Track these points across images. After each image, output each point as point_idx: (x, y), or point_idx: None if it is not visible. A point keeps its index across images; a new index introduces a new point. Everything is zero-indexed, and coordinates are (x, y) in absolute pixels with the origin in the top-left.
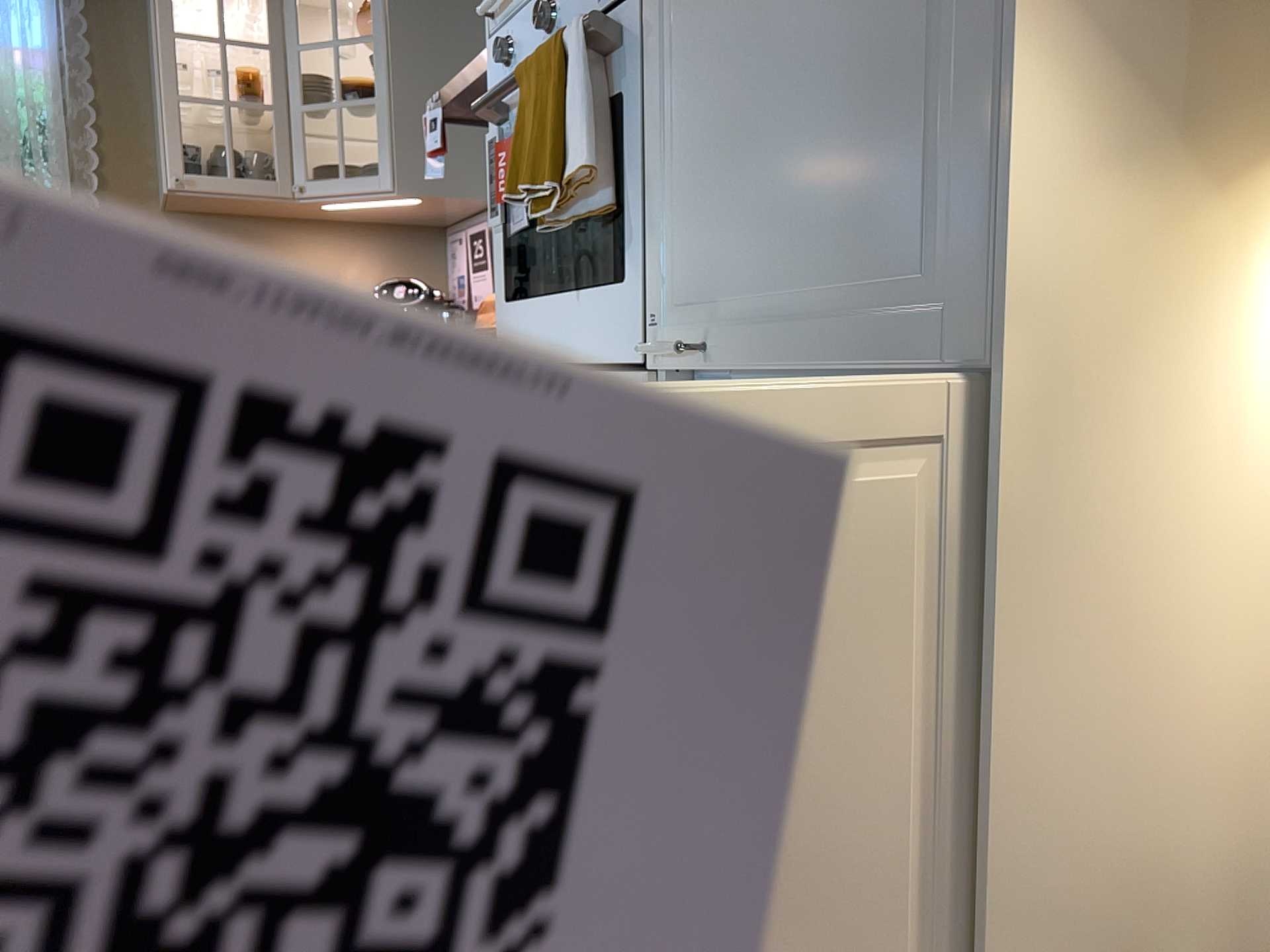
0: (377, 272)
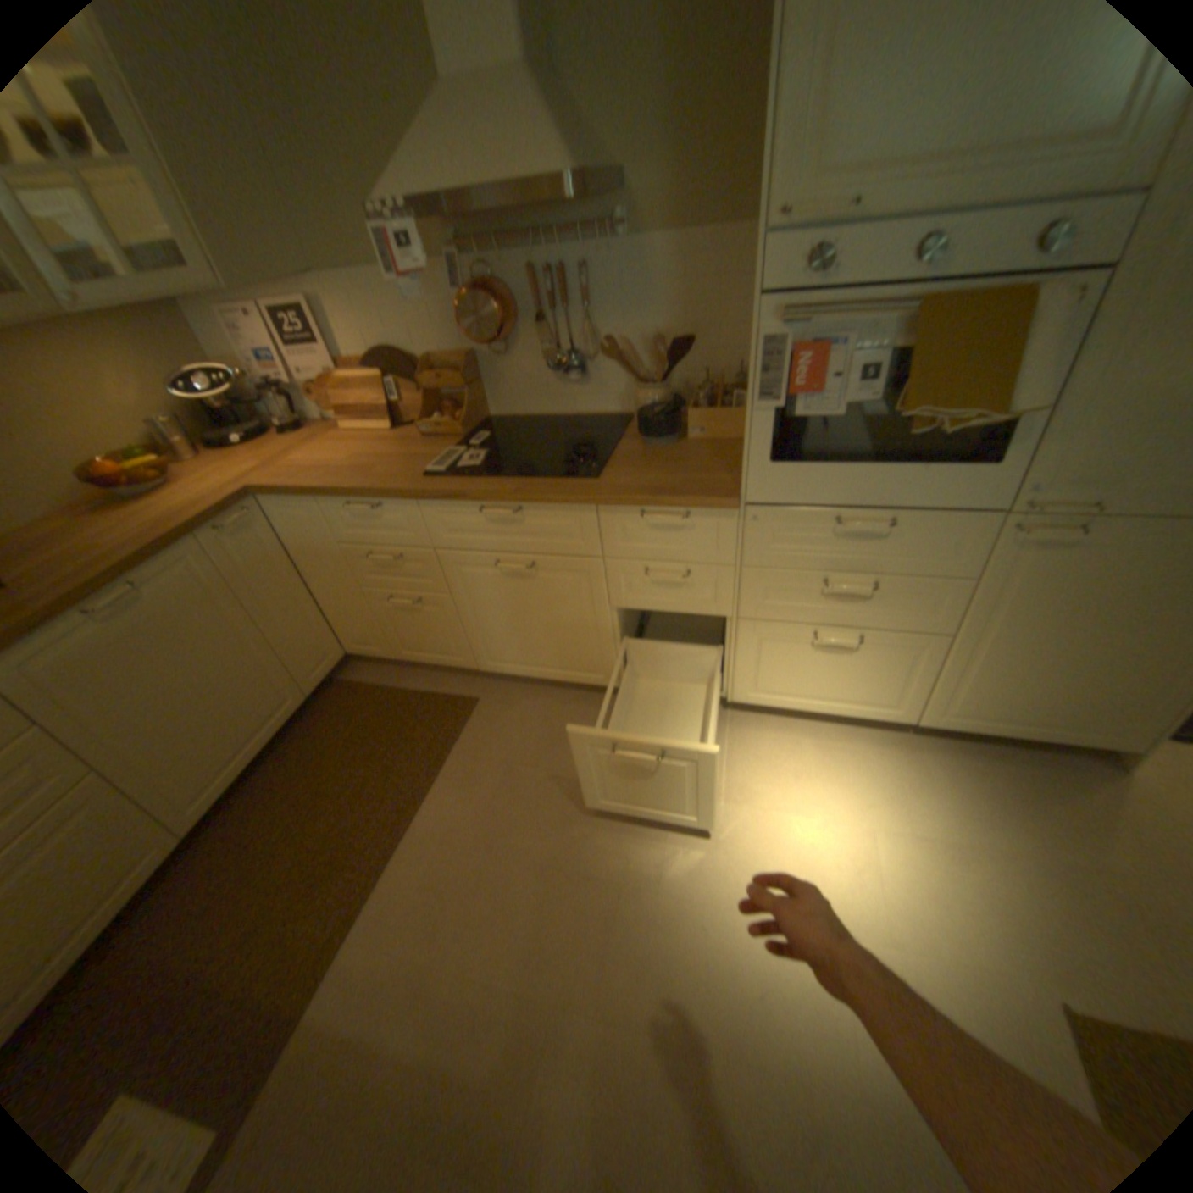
0: (136, 364)
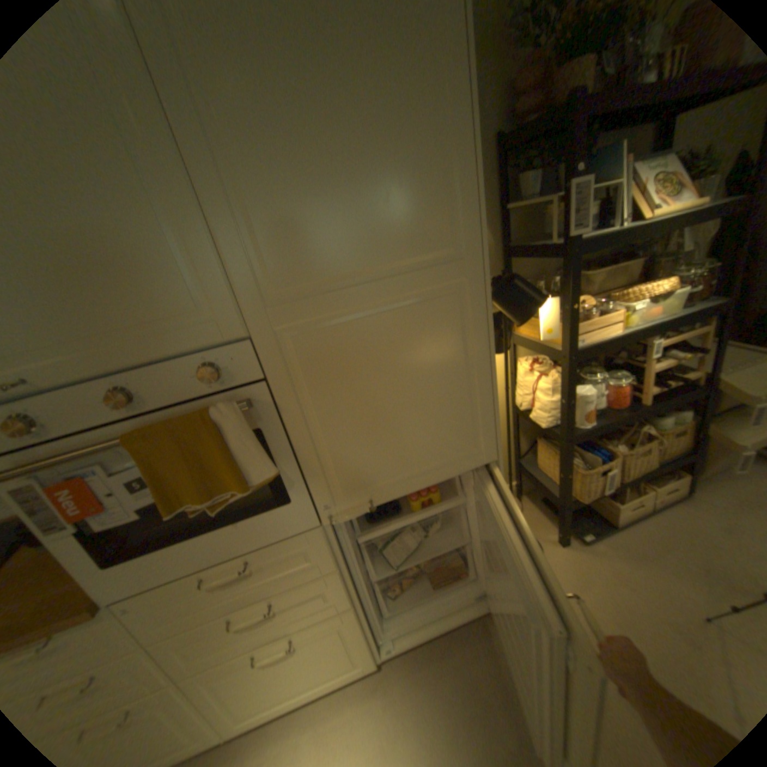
0: None
